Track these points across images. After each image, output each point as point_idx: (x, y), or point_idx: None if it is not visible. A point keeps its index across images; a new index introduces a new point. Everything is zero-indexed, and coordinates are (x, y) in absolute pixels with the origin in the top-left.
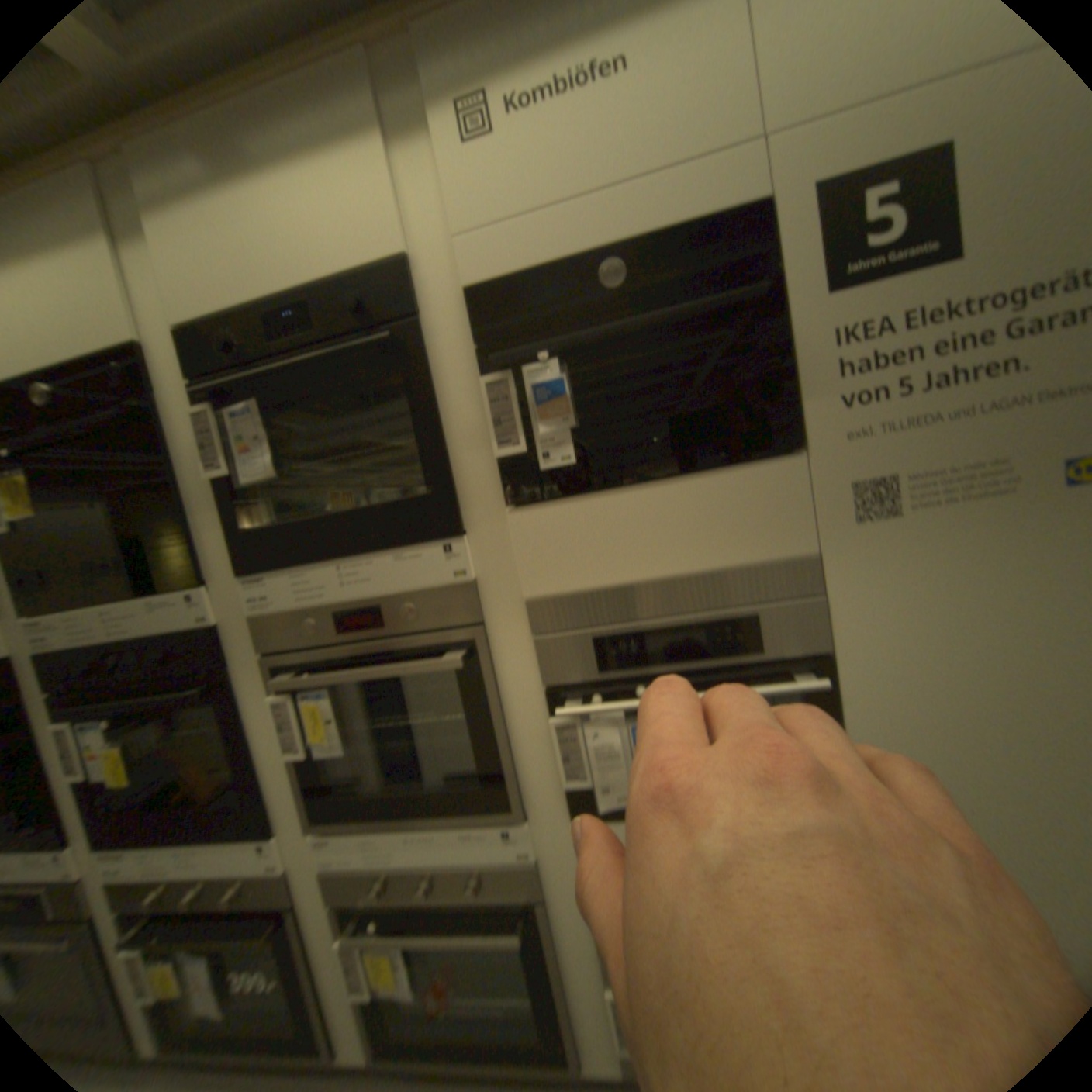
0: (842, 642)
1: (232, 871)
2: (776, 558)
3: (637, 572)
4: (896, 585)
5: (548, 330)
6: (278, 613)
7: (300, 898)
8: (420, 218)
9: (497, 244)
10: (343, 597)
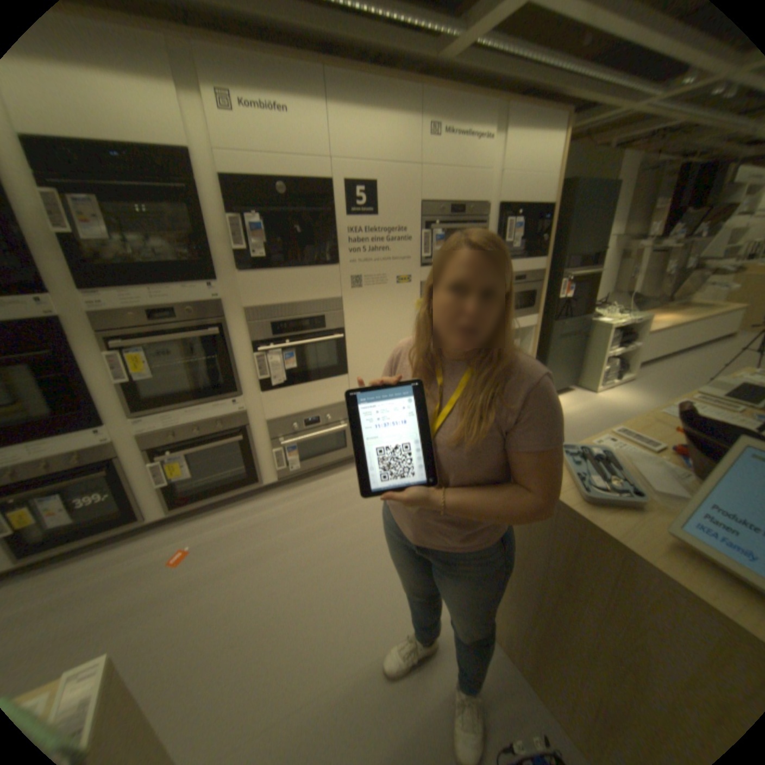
0: (346, 324)
1: (72, 451)
2: (329, 298)
3: (286, 300)
4: (360, 307)
5: (253, 201)
6: (105, 312)
7: (119, 455)
8: (193, 133)
9: (232, 159)
10: (149, 305)
